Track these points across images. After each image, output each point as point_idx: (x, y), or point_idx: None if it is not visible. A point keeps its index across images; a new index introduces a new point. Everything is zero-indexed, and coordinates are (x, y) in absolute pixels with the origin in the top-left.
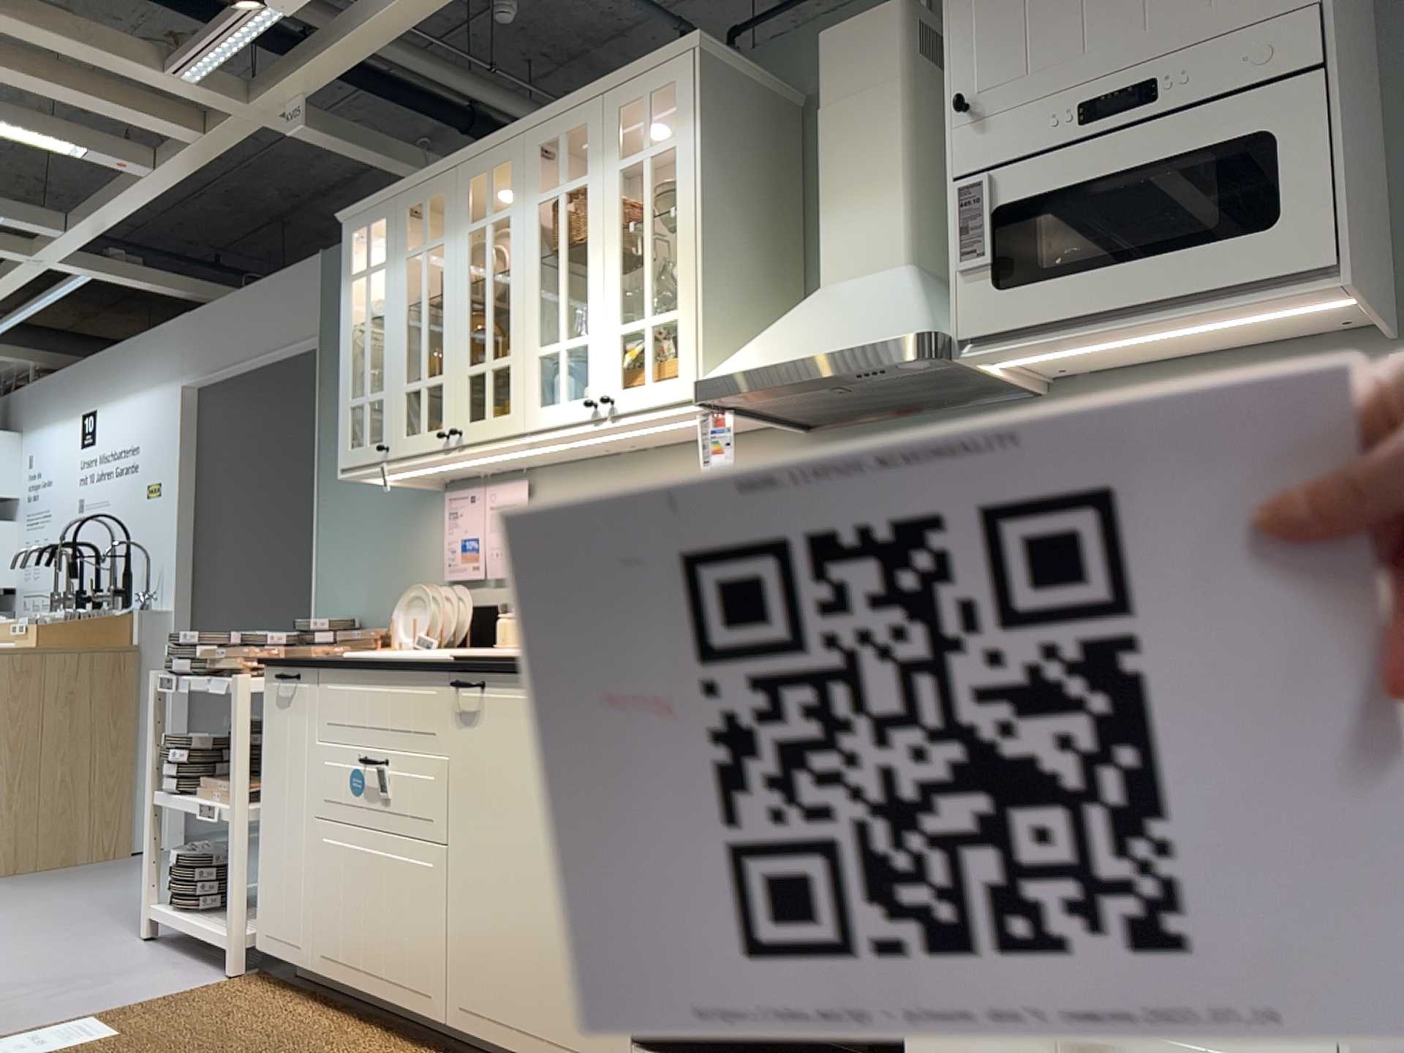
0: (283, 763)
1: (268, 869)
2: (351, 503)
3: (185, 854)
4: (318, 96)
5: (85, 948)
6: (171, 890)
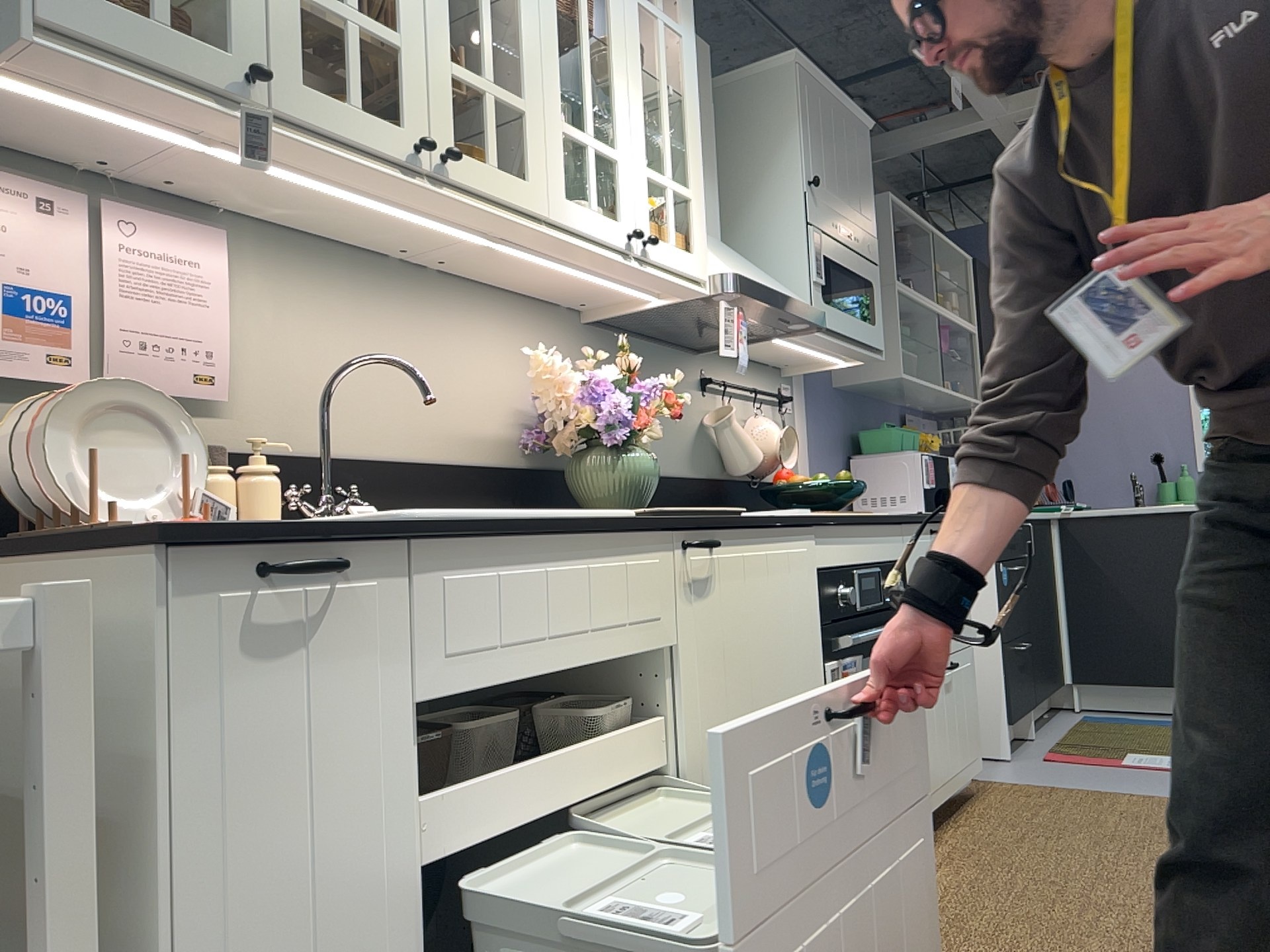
0: (279, 806)
1: None
2: None
3: None
4: None
5: None
6: None
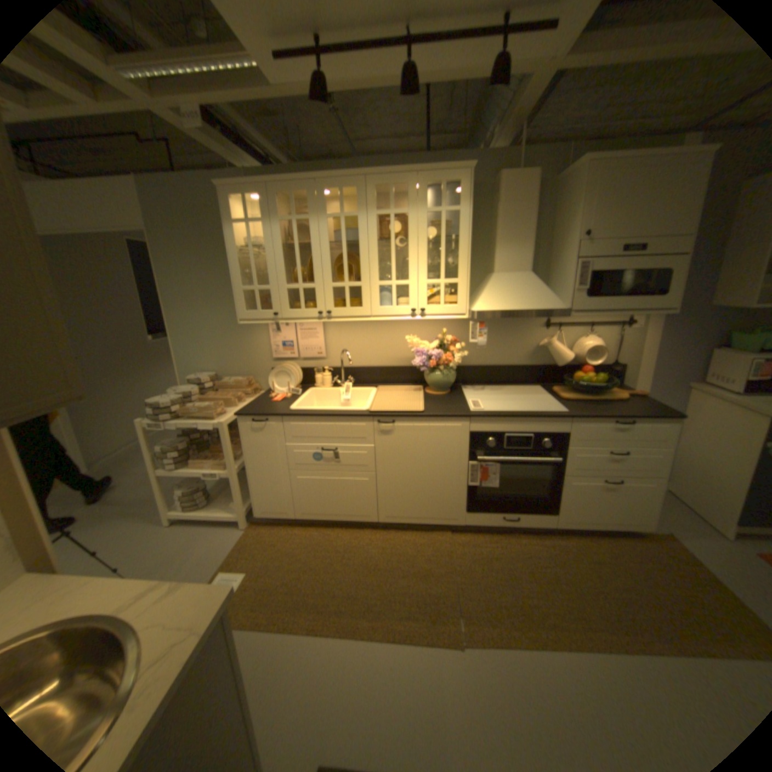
0: (261, 453)
1: (258, 491)
2: (193, 320)
3: (182, 491)
4: (208, 105)
5: (142, 543)
6: (180, 507)
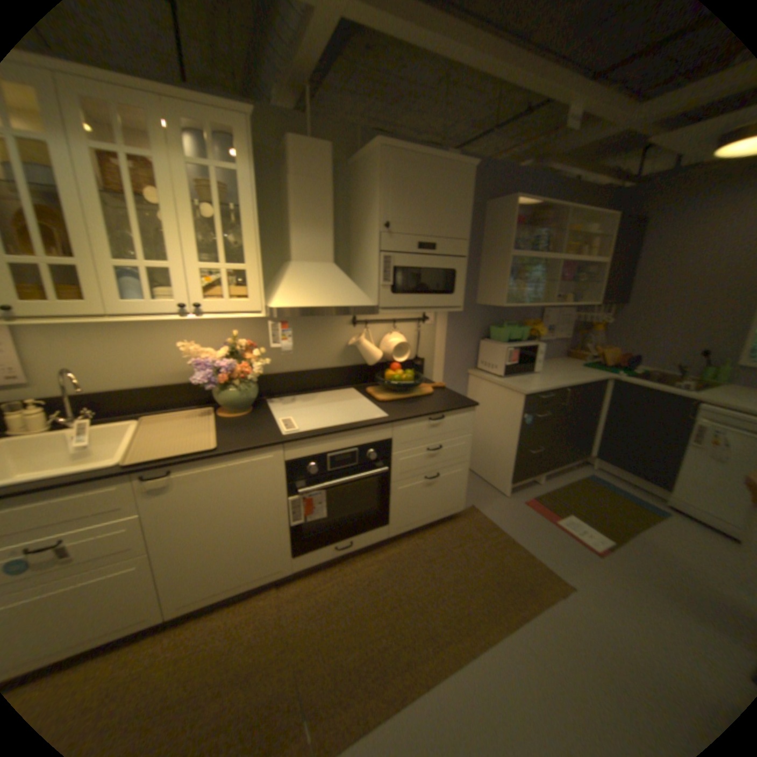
0: None
1: None
2: None
3: None
4: None
5: None
6: None
